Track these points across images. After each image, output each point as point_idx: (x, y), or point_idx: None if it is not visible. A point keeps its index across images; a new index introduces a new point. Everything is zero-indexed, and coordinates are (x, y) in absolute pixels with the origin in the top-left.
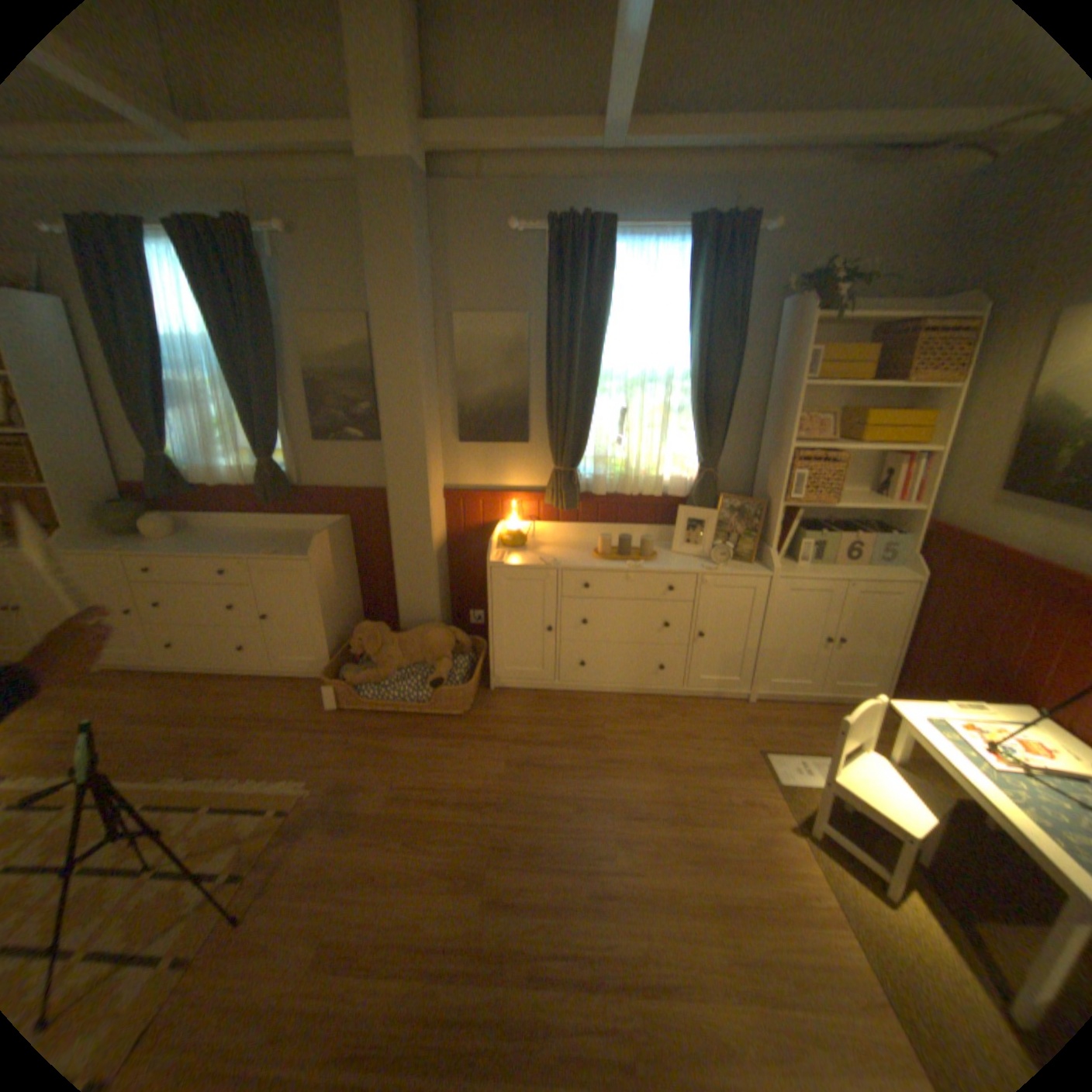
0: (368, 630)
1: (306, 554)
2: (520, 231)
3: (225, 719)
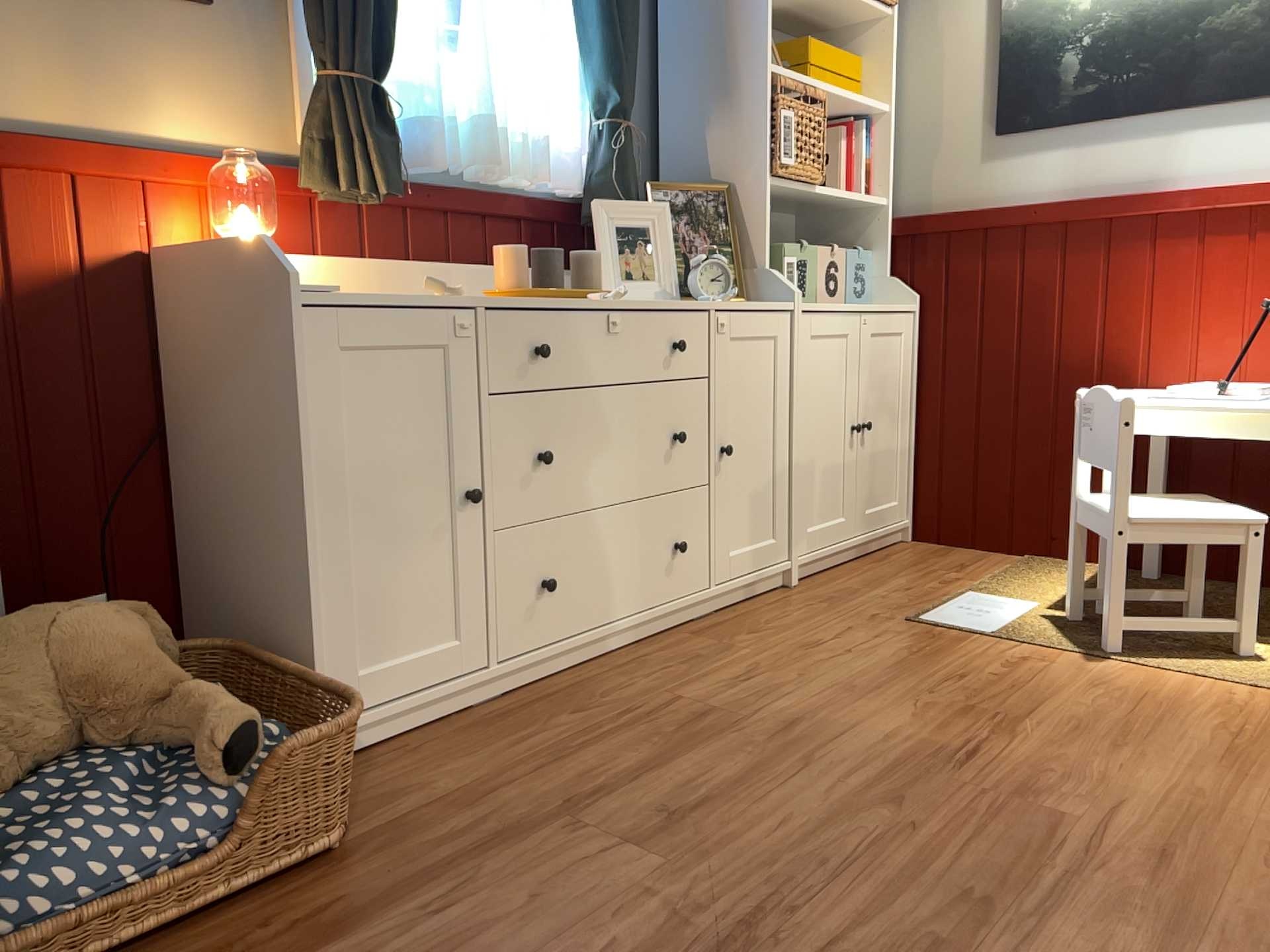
0: None
1: None
2: None
3: None
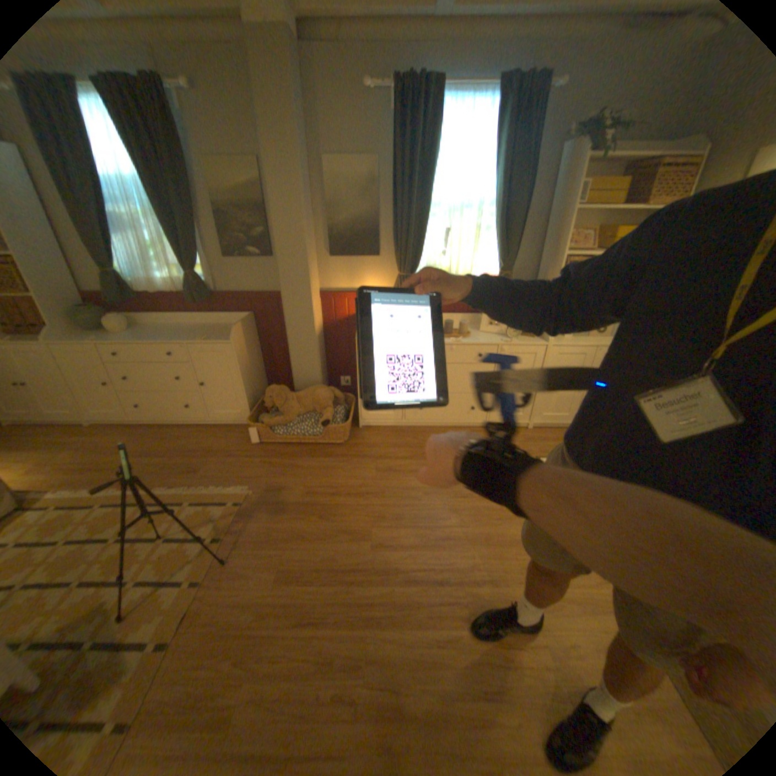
0: (275, 390)
1: (228, 339)
2: (371, 87)
3: (185, 451)
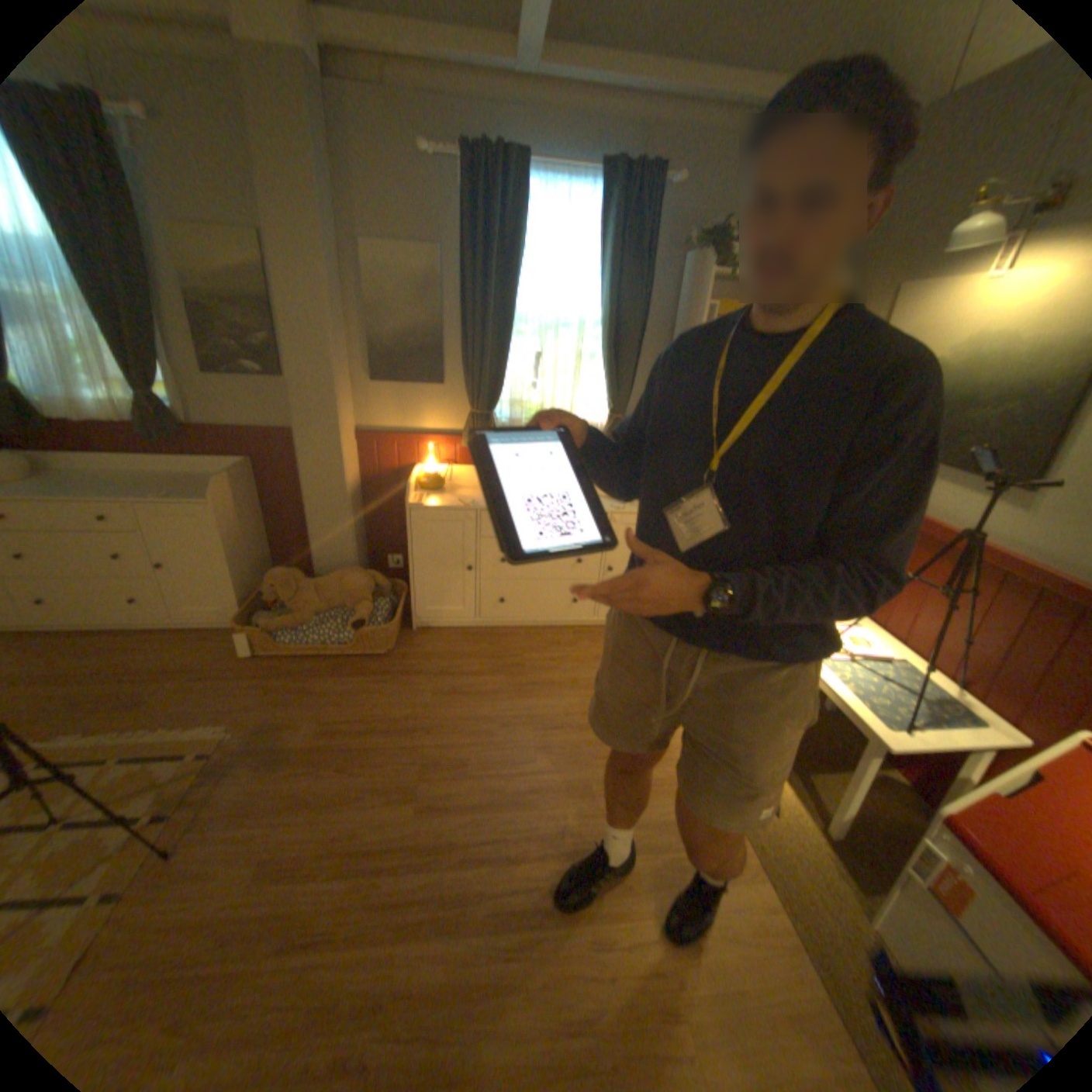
0: (281, 576)
1: (204, 497)
2: (429, 154)
3: (122, 674)
